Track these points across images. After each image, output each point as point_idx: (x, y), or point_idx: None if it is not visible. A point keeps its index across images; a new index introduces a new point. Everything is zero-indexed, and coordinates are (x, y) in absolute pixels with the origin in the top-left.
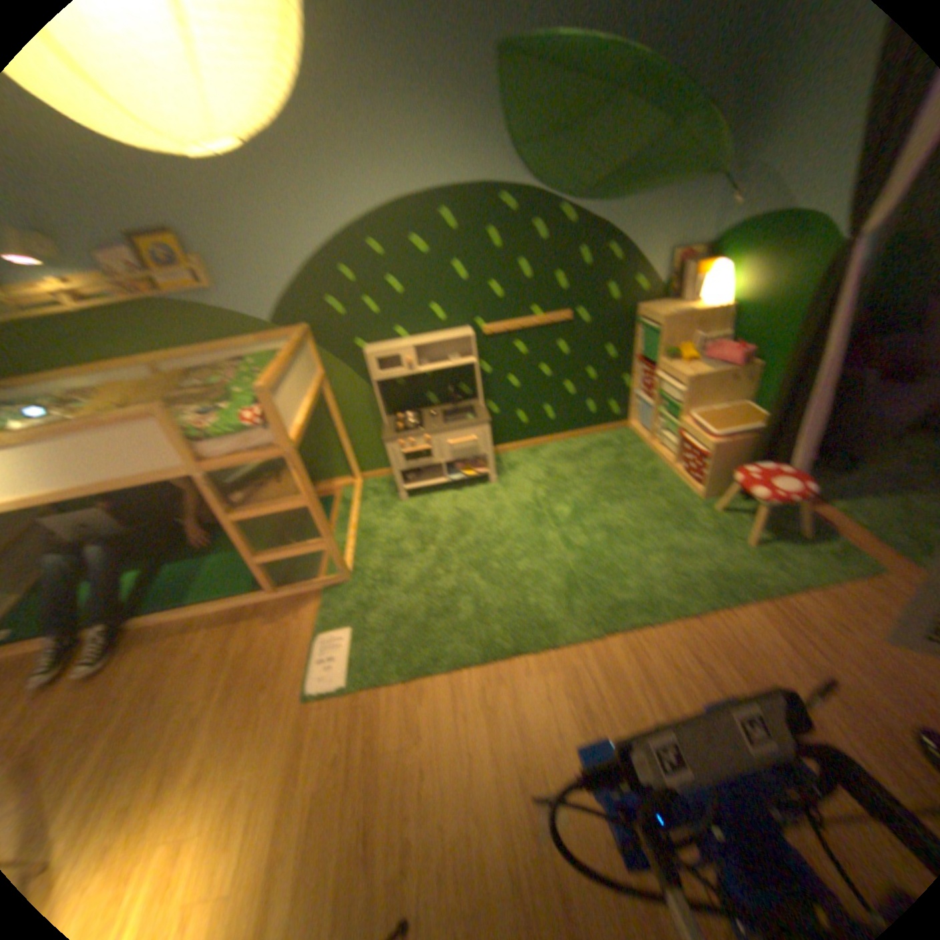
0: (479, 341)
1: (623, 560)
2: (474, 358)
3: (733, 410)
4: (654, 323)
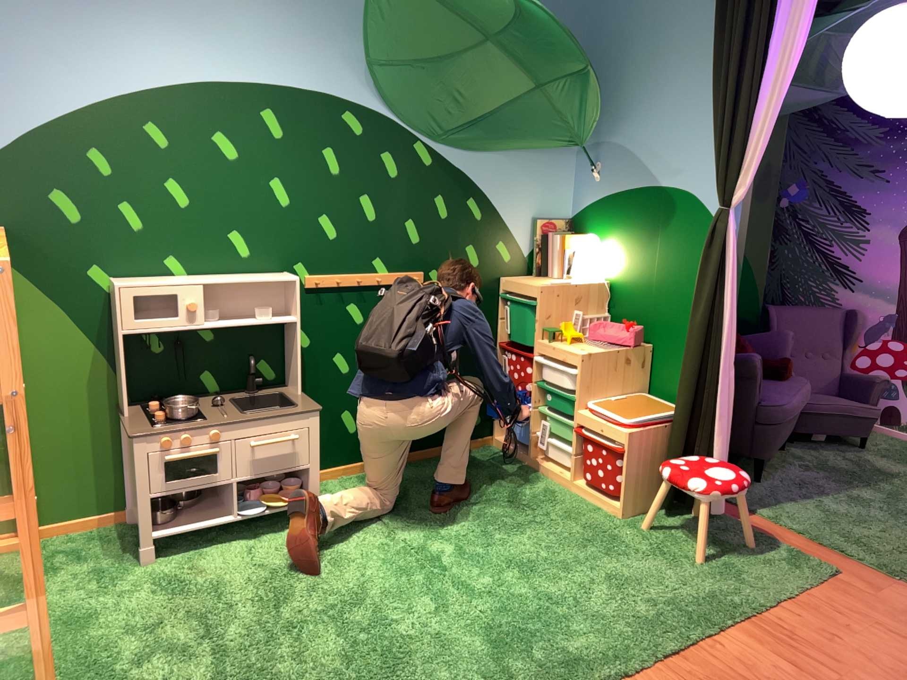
0: (302, 297)
1: (555, 593)
2: (302, 315)
3: (630, 399)
4: (523, 299)
